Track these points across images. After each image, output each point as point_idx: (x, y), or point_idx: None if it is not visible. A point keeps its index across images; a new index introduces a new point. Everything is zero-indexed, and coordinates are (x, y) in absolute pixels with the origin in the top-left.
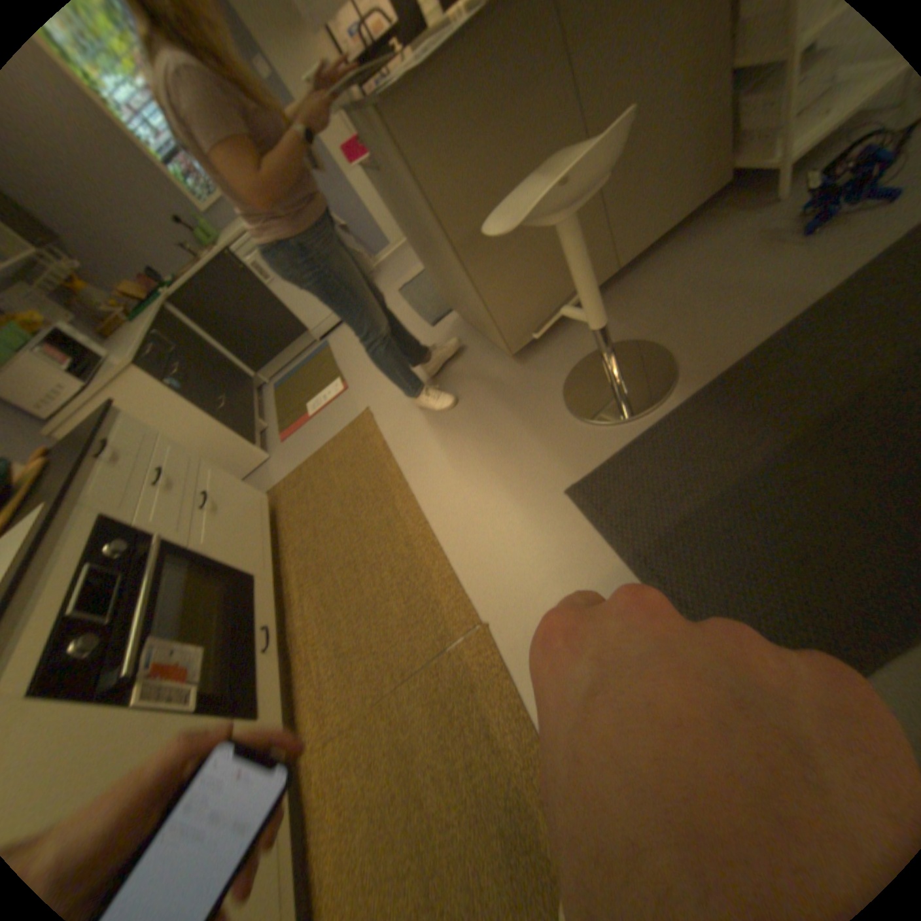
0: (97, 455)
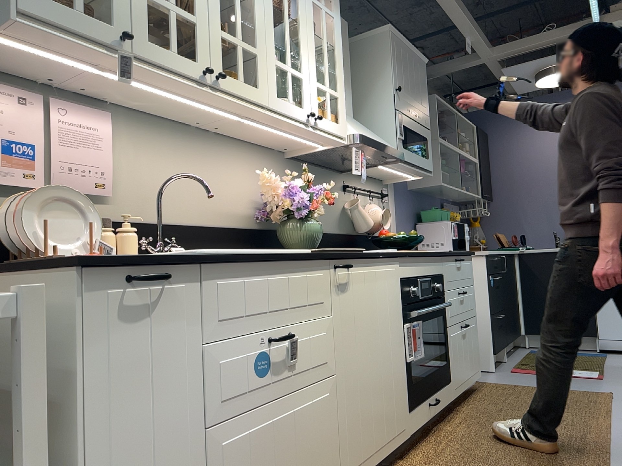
0: (456, 259)
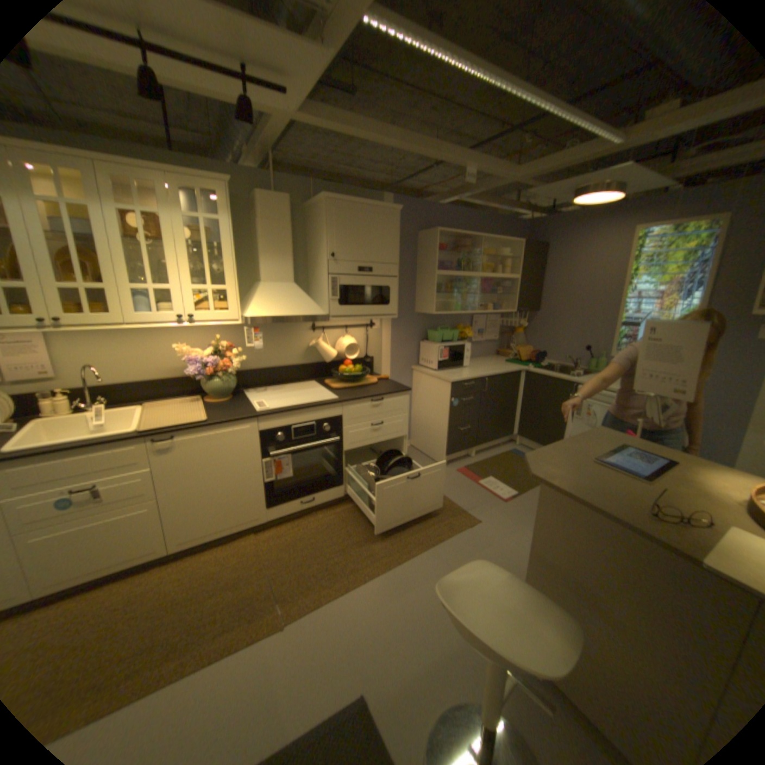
0: (371, 400)
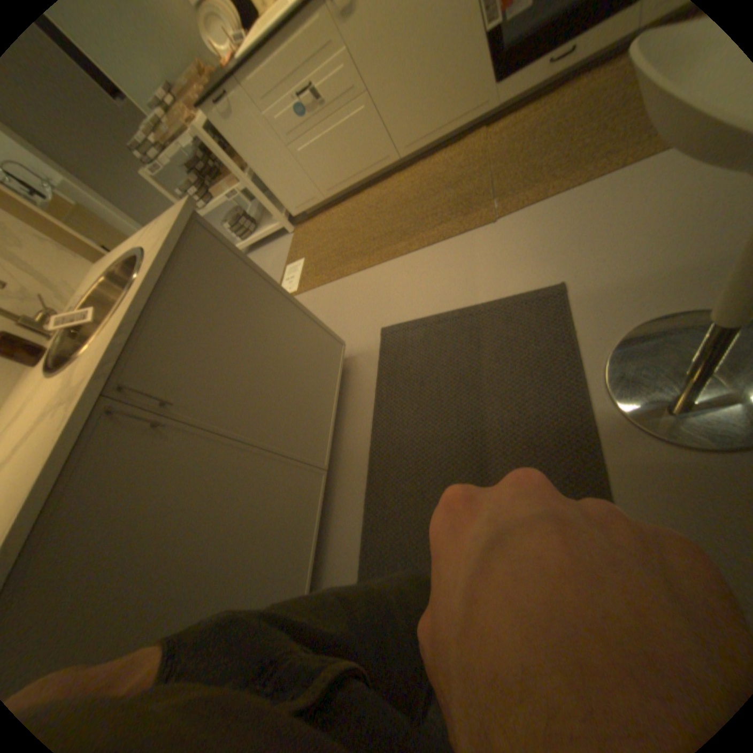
0: None
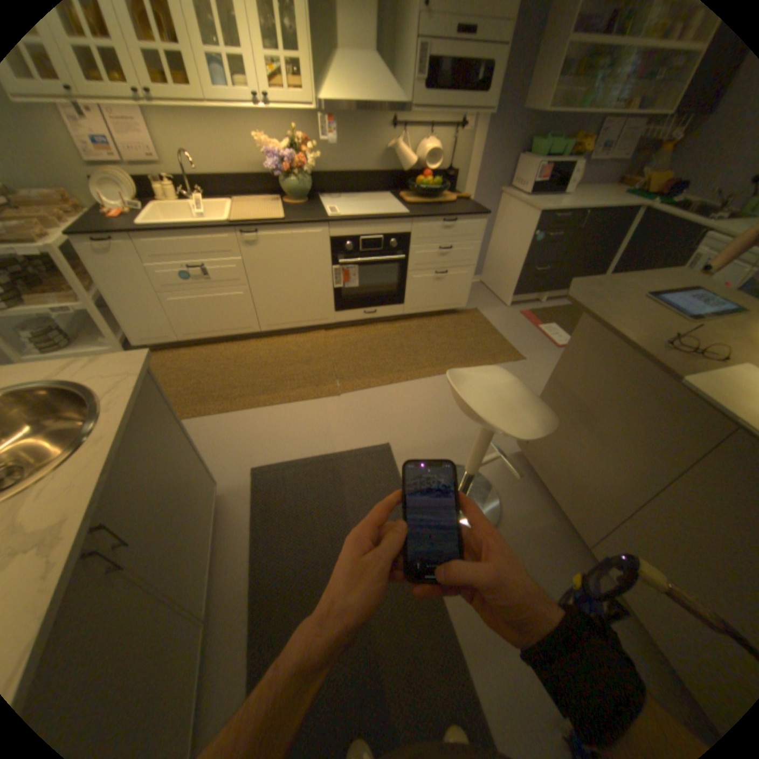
0: (444, 220)
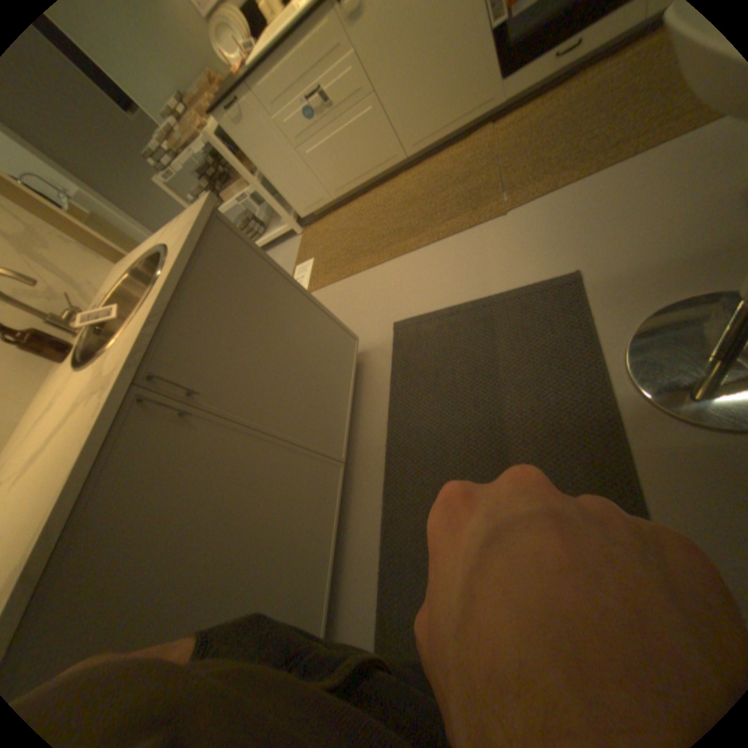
0: None
